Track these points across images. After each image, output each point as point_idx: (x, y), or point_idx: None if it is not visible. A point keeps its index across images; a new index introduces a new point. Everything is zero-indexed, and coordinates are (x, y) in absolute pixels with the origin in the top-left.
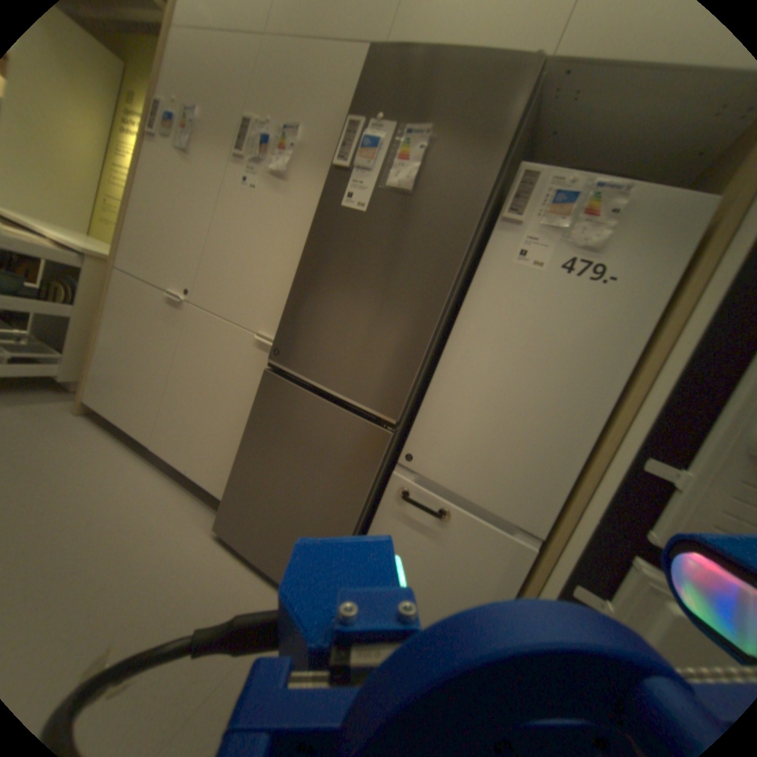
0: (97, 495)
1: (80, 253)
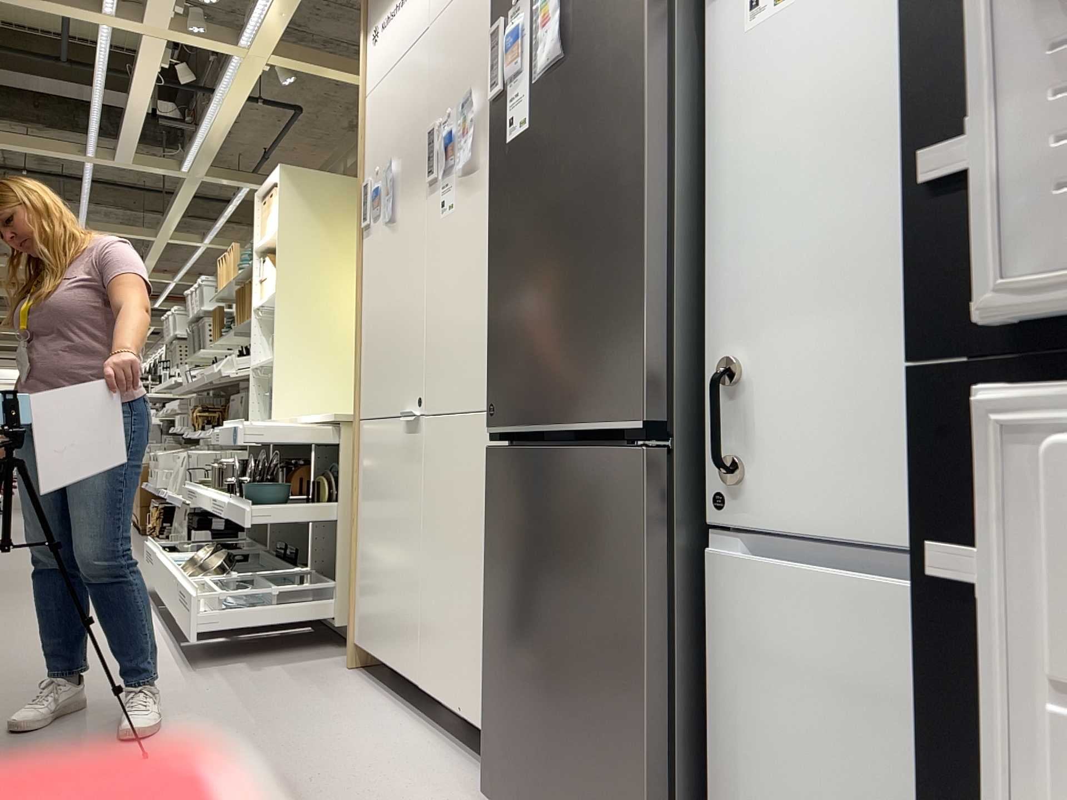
0: (339, 753)
1: (336, 425)
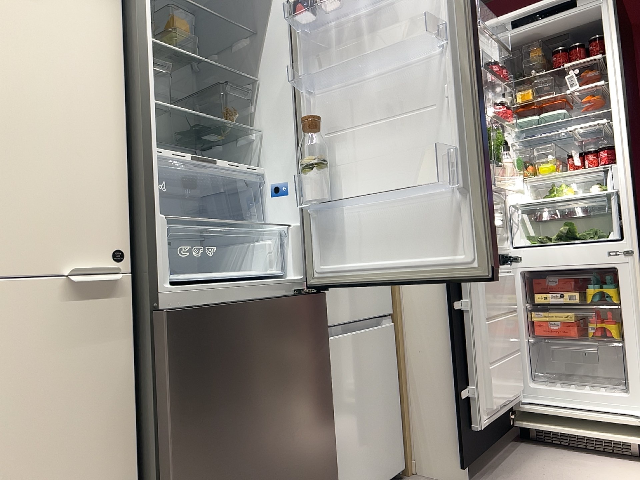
0: None
1: None
